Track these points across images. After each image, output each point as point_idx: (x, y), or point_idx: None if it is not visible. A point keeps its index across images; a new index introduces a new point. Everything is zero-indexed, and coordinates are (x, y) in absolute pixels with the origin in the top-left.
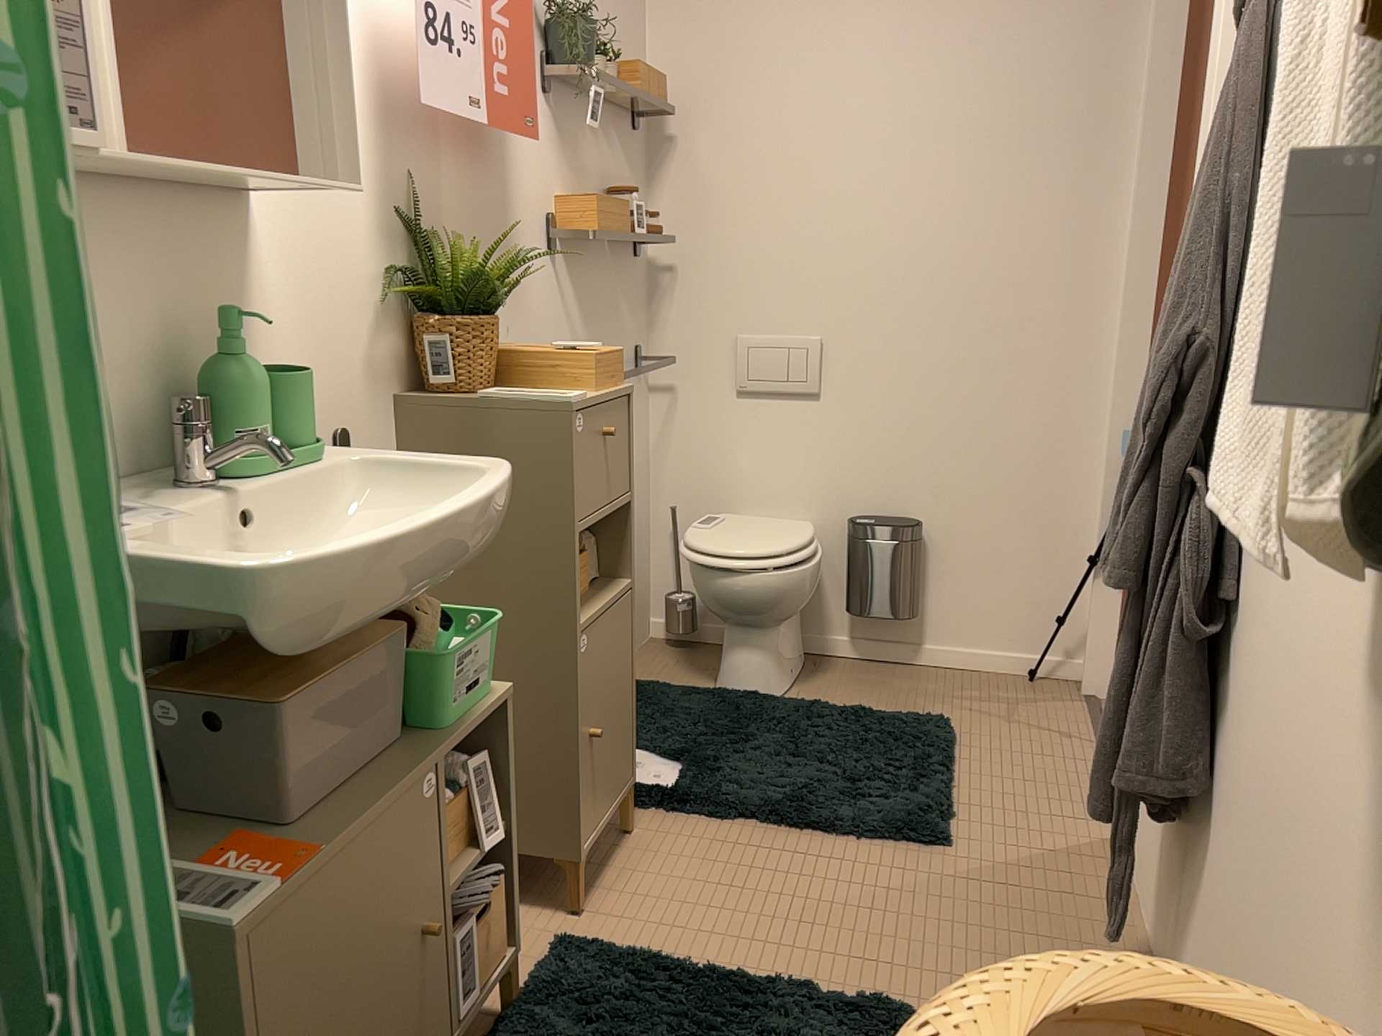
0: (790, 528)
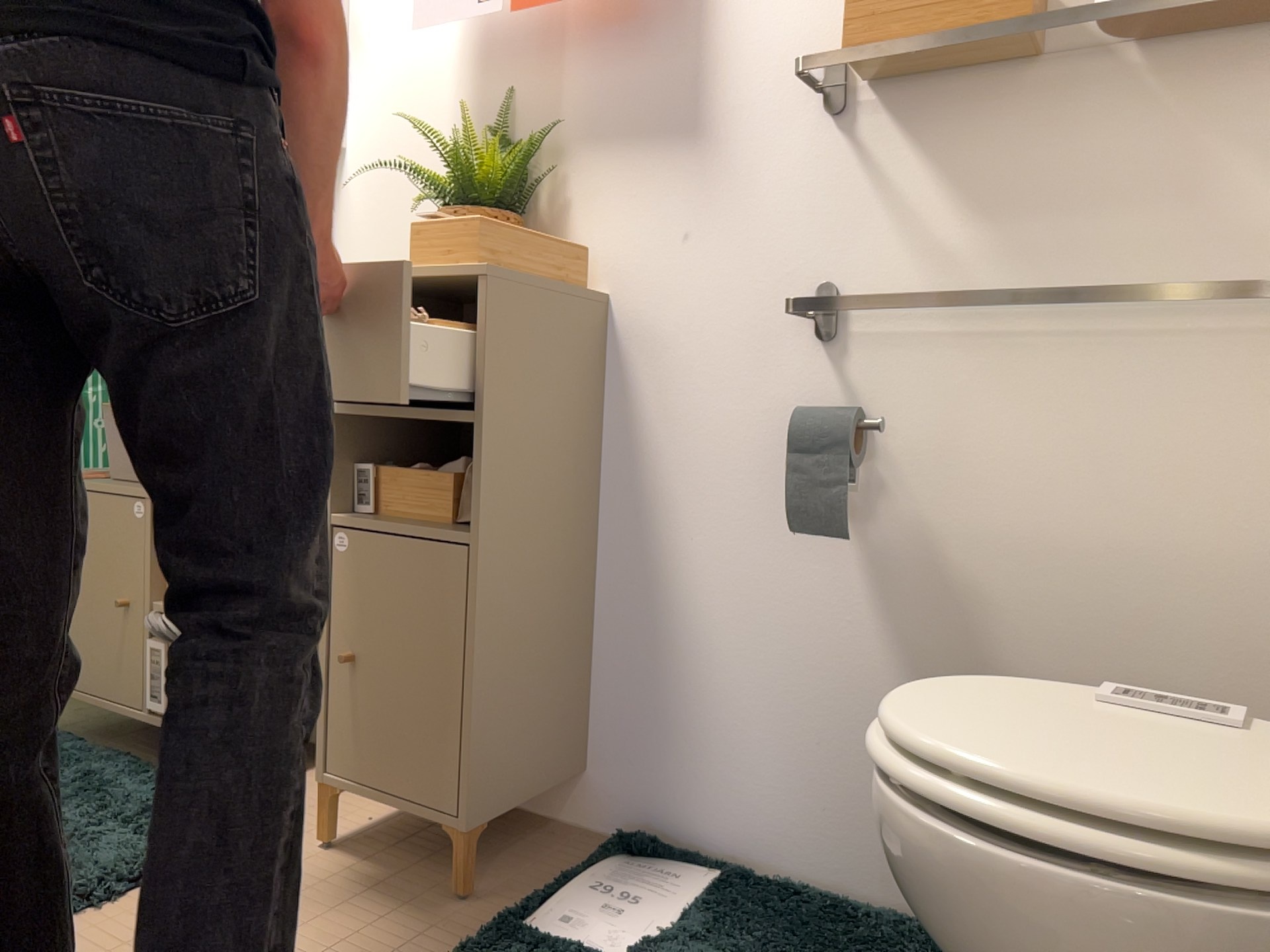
0: (1232, 791)
